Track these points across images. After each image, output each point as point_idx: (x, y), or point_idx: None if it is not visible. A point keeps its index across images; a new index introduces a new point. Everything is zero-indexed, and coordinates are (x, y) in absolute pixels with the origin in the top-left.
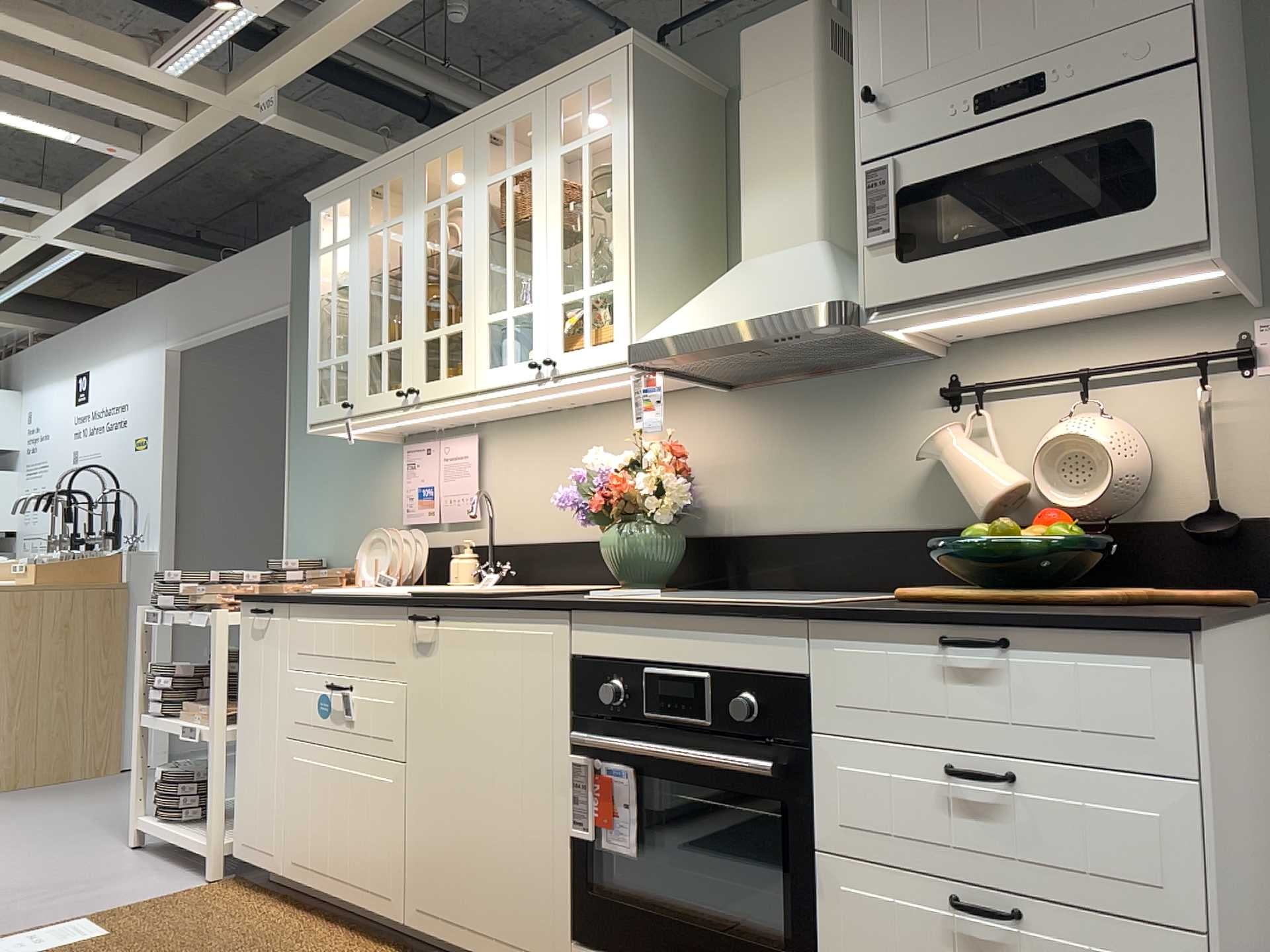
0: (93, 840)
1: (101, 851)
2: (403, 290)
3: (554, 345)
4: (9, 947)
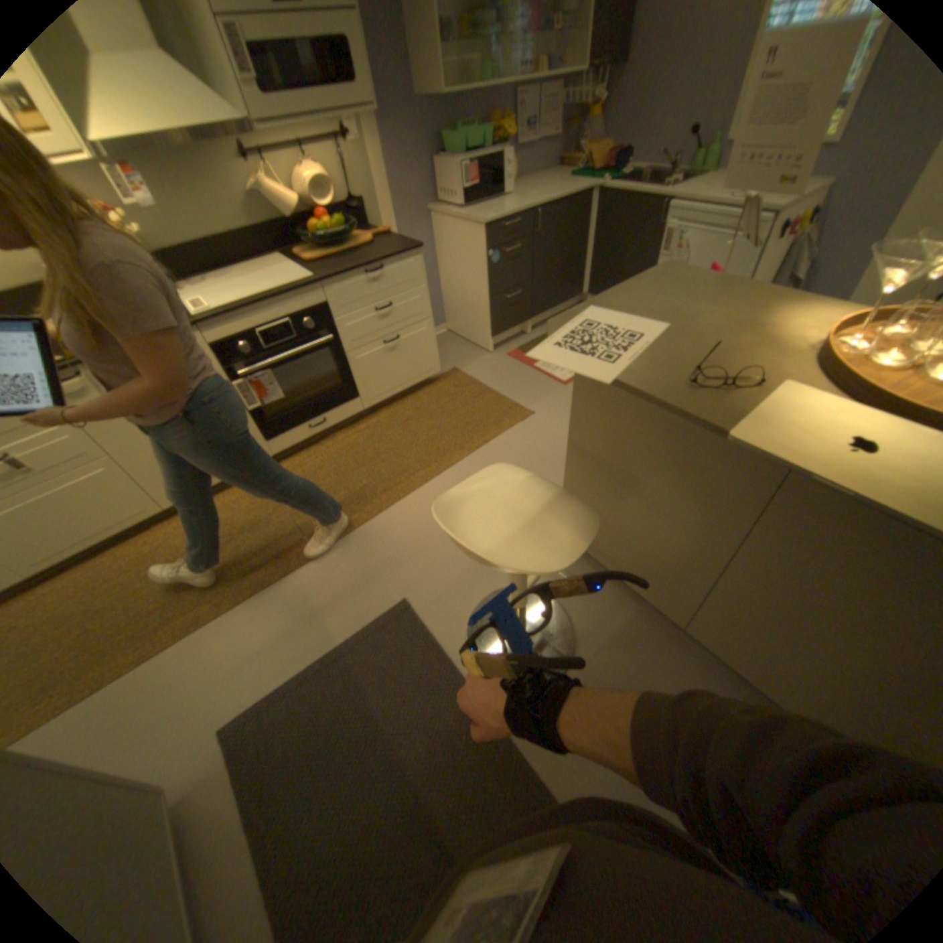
0: None
1: None
2: None
3: None
4: None
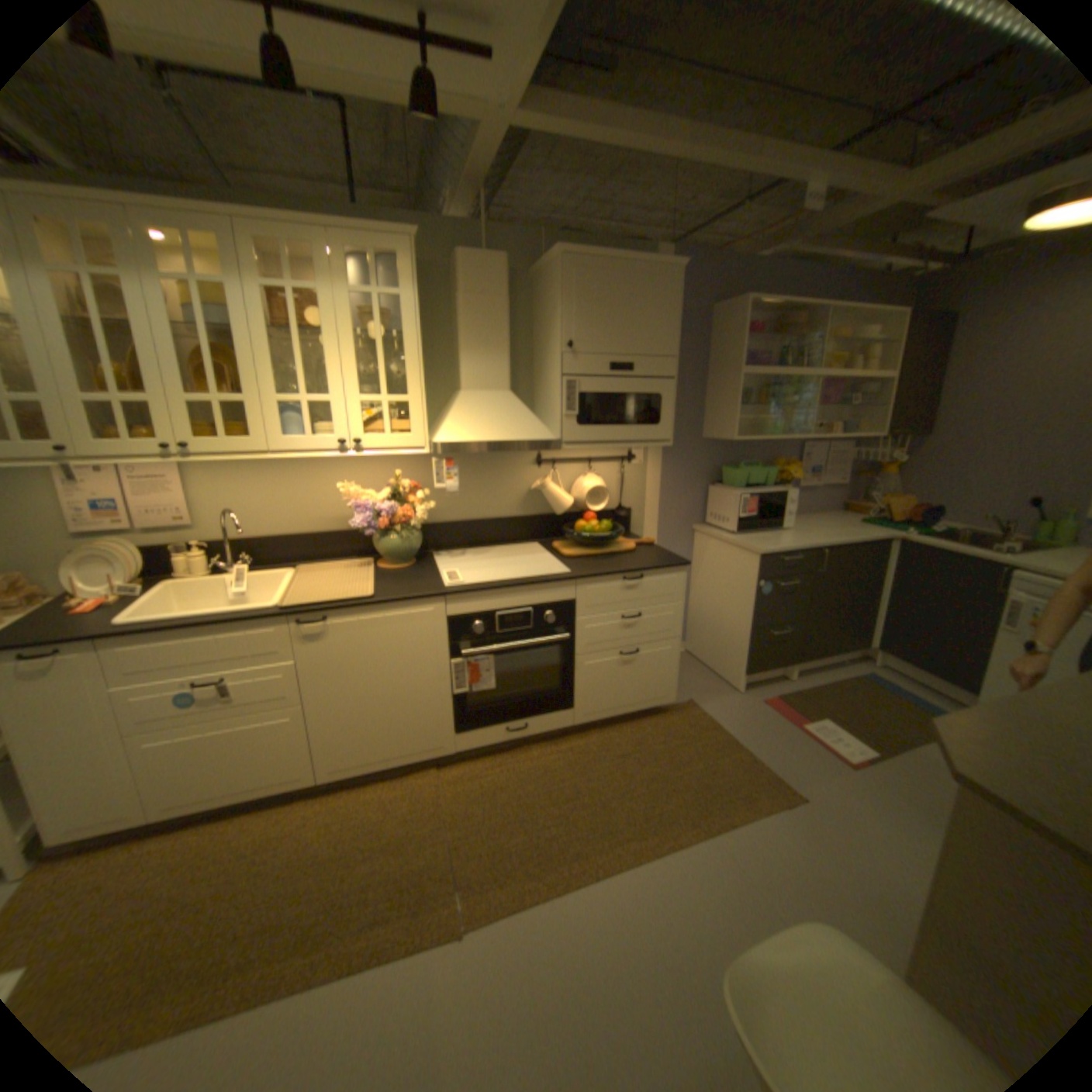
0: None
1: None
2: (138, 347)
3: (359, 430)
4: None
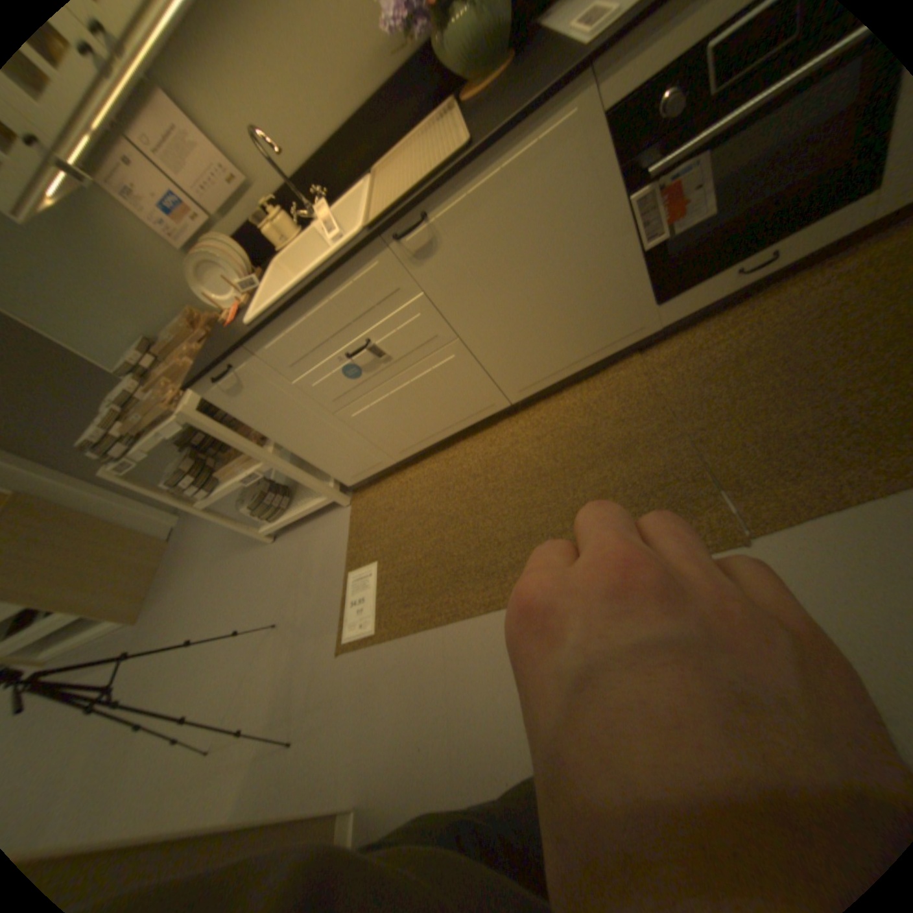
0: (246, 562)
1: (264, 559)
2: None
3: None
4: (357, 615)
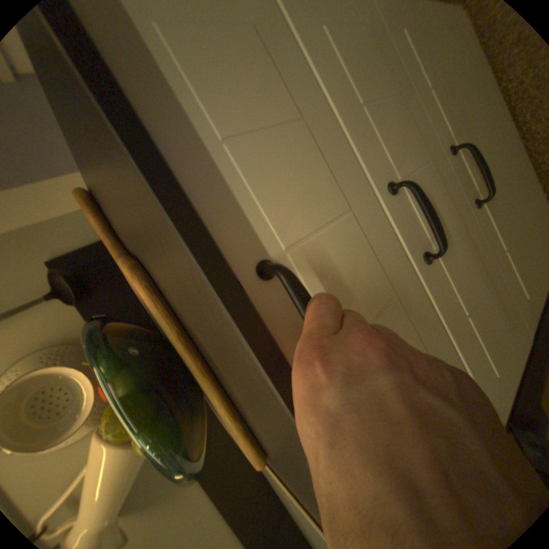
0: None
1: None
2: None
3: None
4: None
